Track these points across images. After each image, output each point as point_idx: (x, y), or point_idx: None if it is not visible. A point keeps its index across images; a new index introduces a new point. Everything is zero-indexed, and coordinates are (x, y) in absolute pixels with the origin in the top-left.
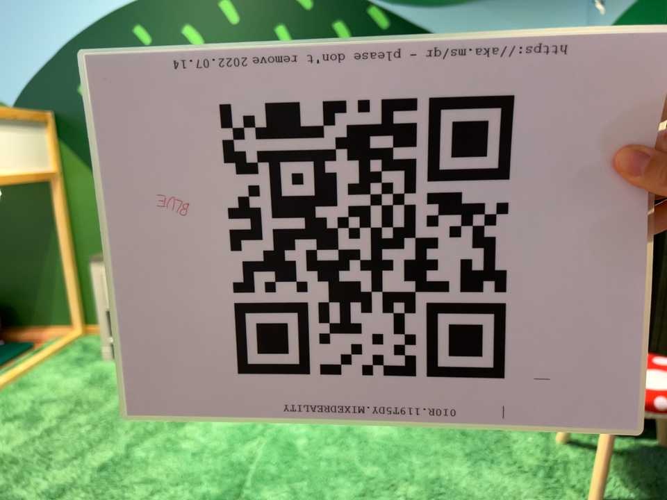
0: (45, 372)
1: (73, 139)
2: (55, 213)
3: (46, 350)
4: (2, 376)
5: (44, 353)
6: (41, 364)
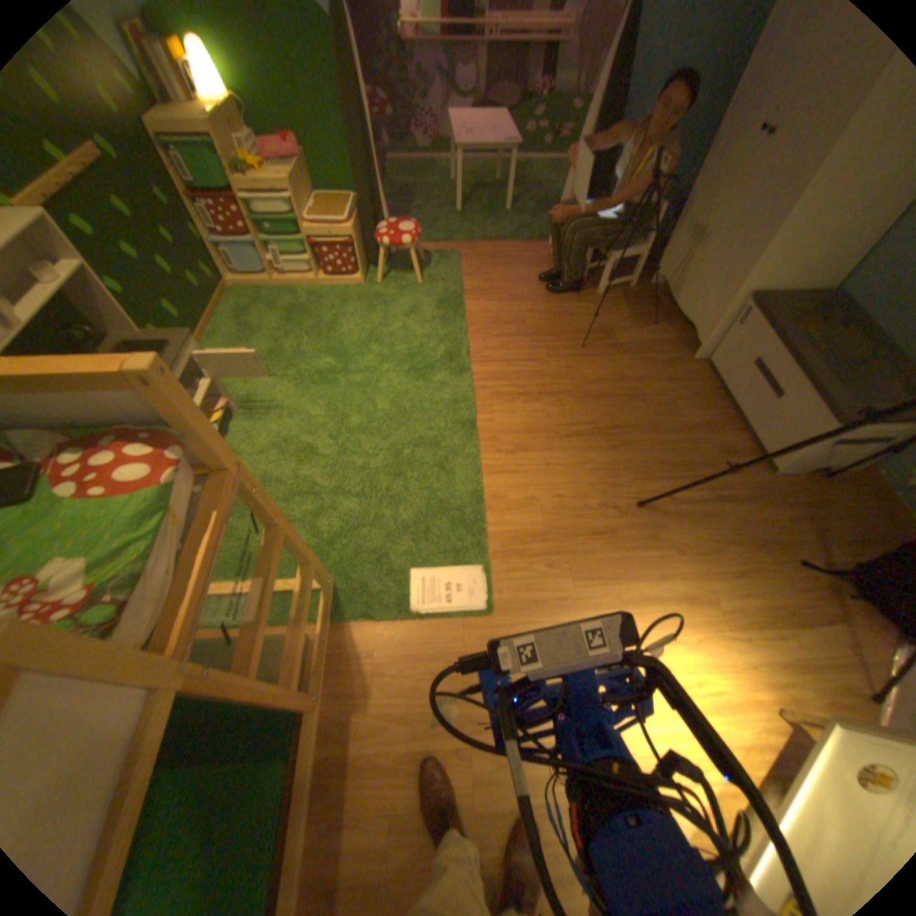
0: None
1: None
2: None
3: None
4: None
5: None
6: None
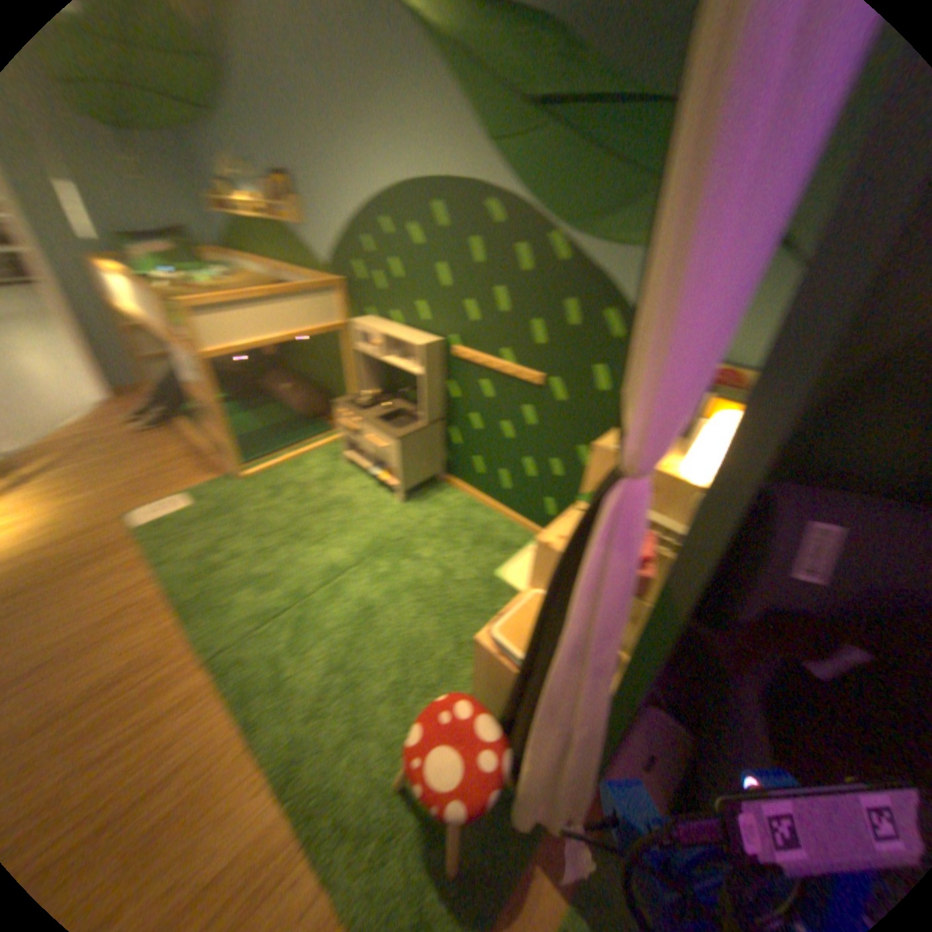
0: (317, 458)
1: (354, 305)
2: (344, 354)
3: (330, 440)
4: (301, 450)
5: (327, 442)
6: (321, 450)
